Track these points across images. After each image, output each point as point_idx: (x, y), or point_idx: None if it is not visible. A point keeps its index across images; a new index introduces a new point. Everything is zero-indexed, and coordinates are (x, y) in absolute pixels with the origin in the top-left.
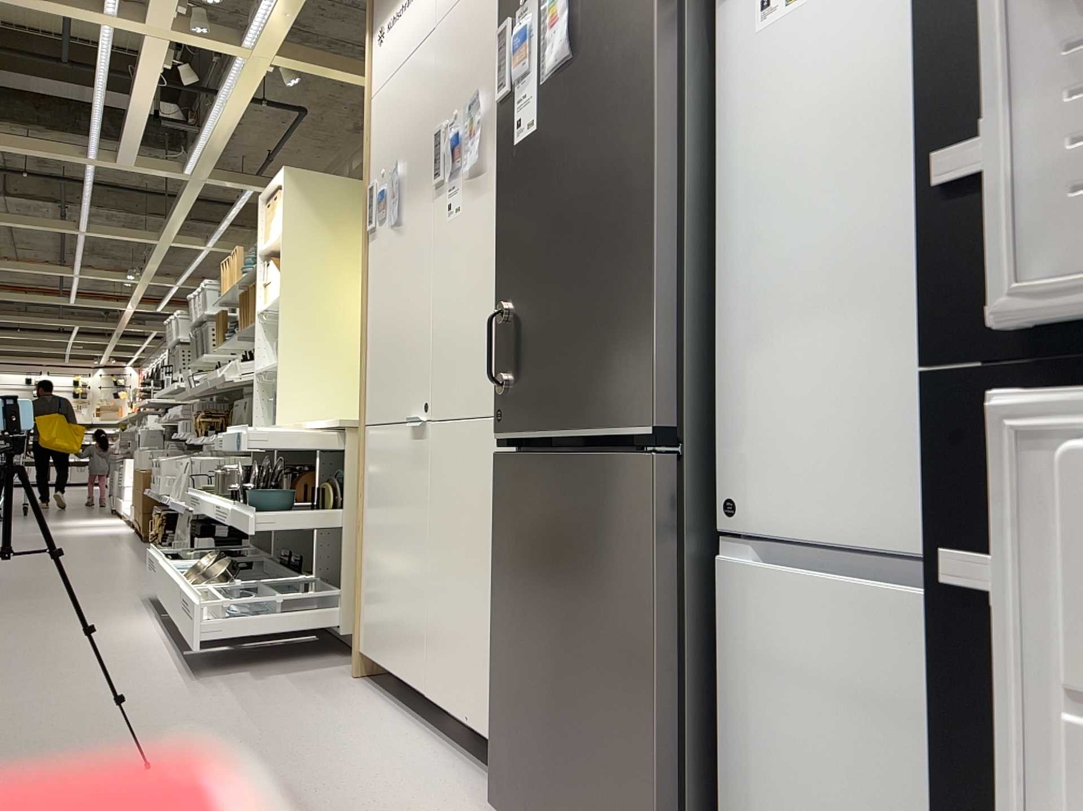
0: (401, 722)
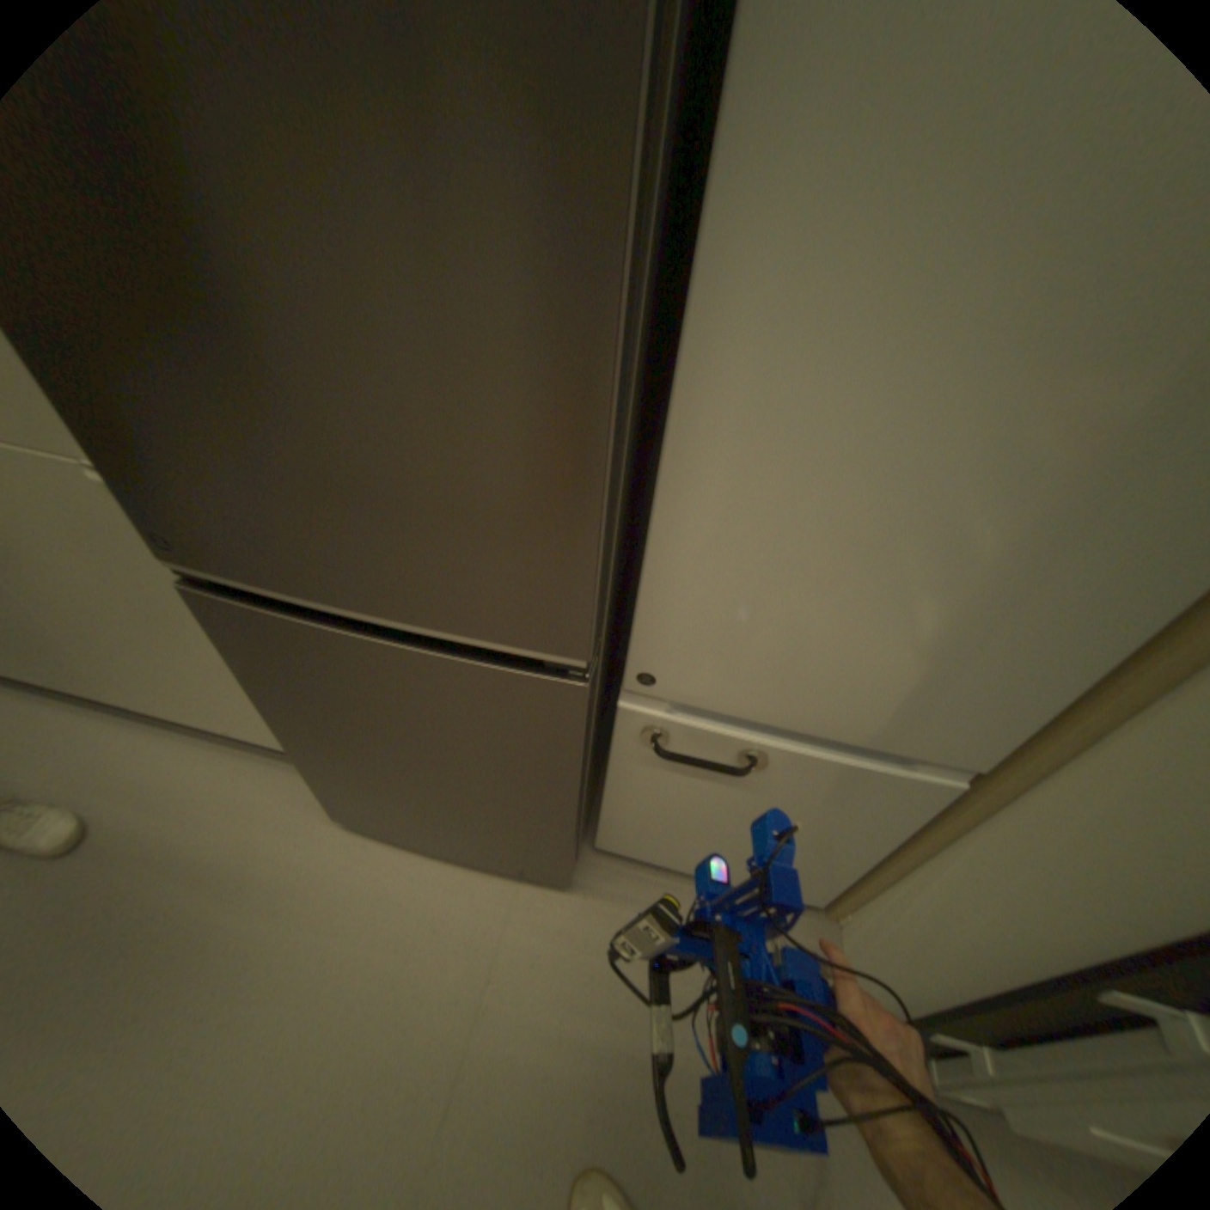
0: (105, 733)
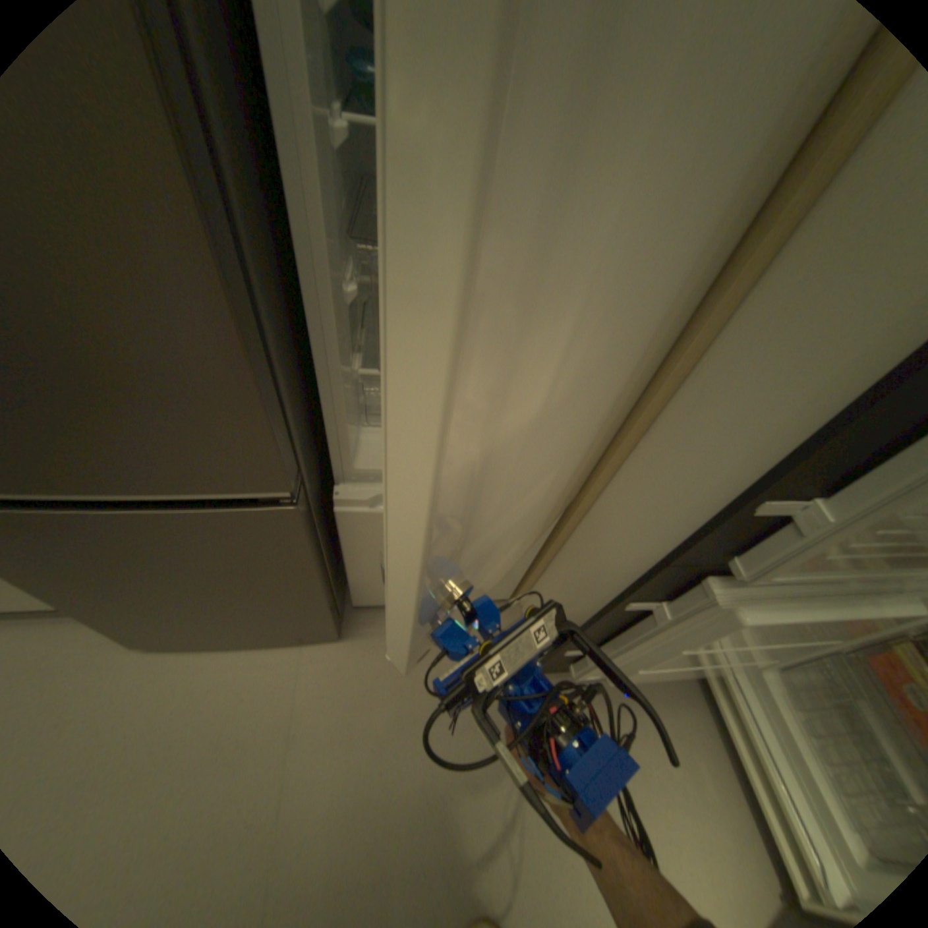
0: None
